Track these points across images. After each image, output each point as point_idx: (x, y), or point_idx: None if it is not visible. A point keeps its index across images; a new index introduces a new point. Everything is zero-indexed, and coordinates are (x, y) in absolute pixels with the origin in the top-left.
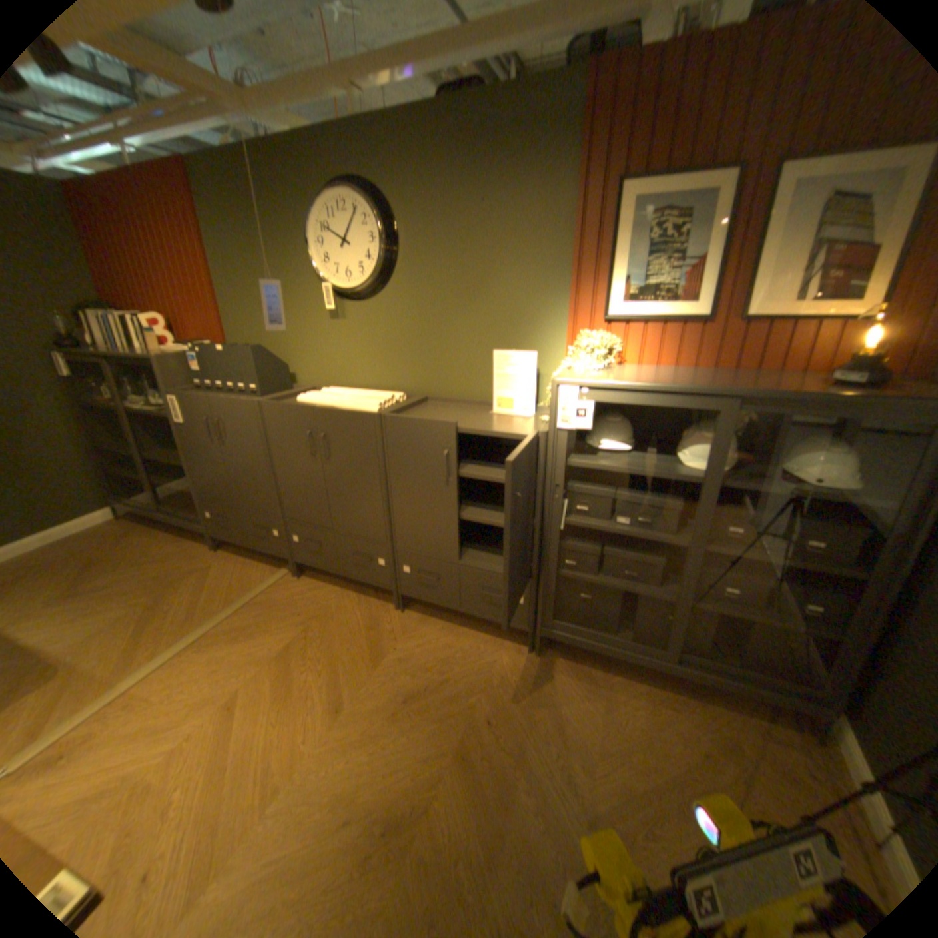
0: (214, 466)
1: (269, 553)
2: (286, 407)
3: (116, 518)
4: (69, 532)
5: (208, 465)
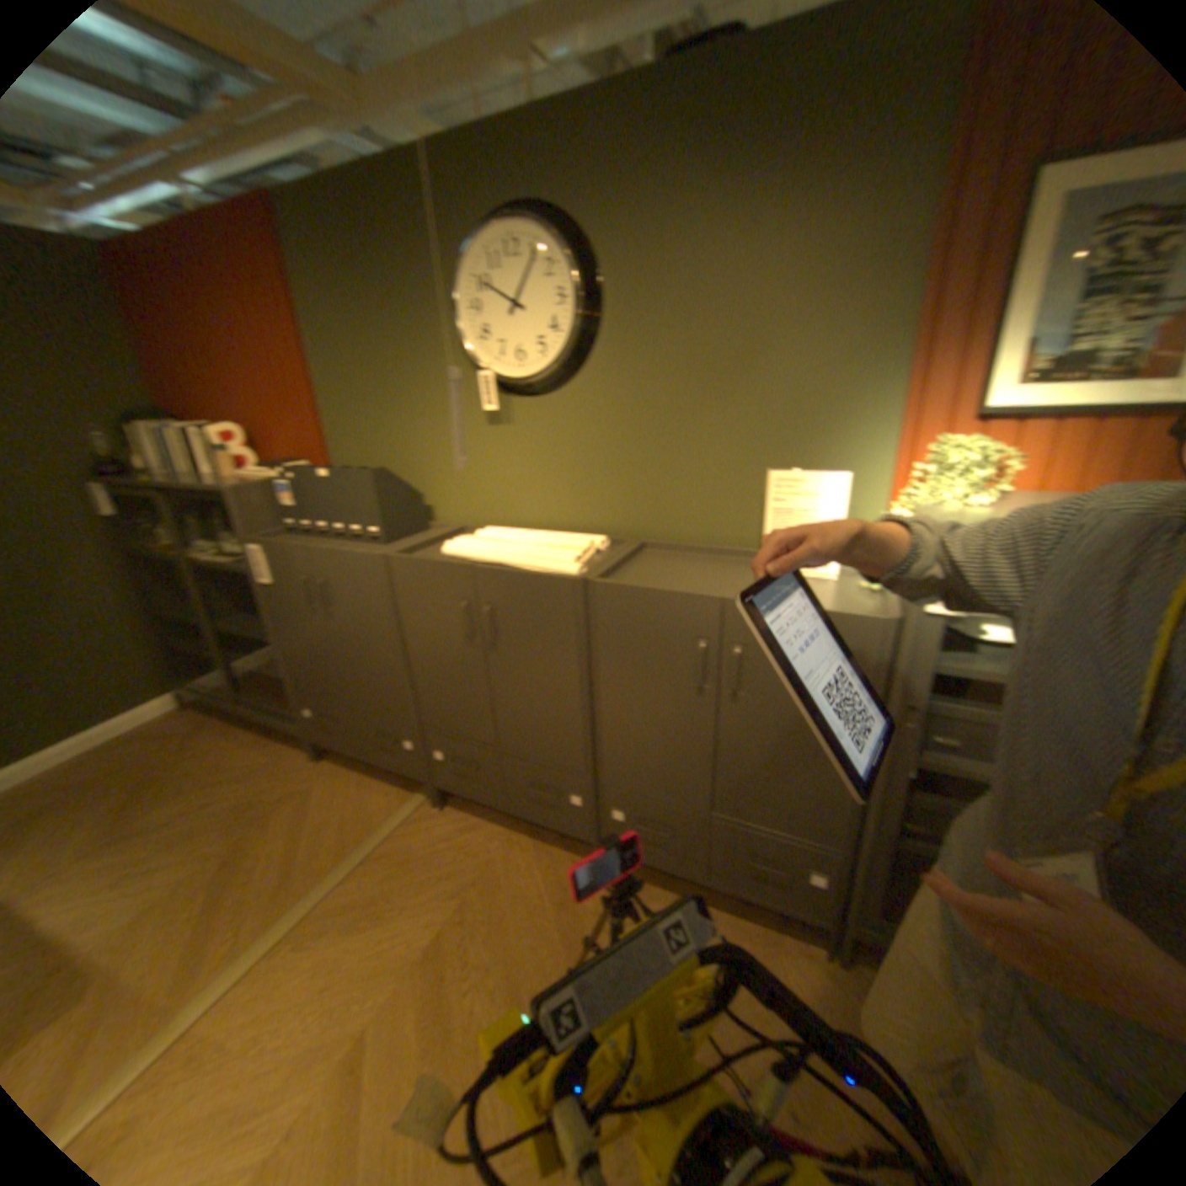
0: (317, 647)
1: (397, 772)
2: (427, 565)
3: (182, 709)
4: (119, 733)
5: (309, 644)
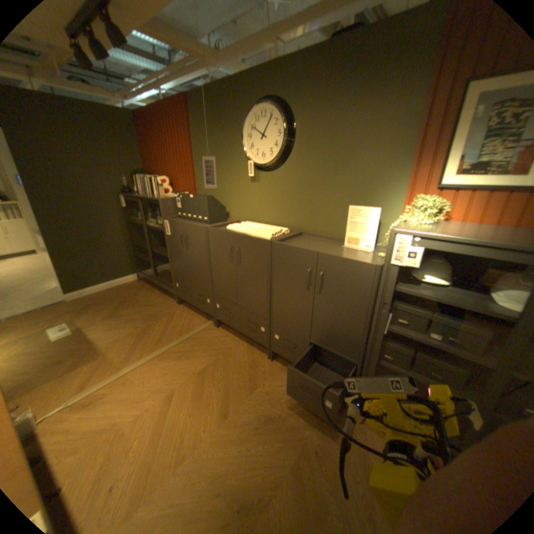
0: (182, 260)
1: (204, 311)
2: (220, 232)
3: (139, 279)
4: (118, 284)
5: (180, 259)
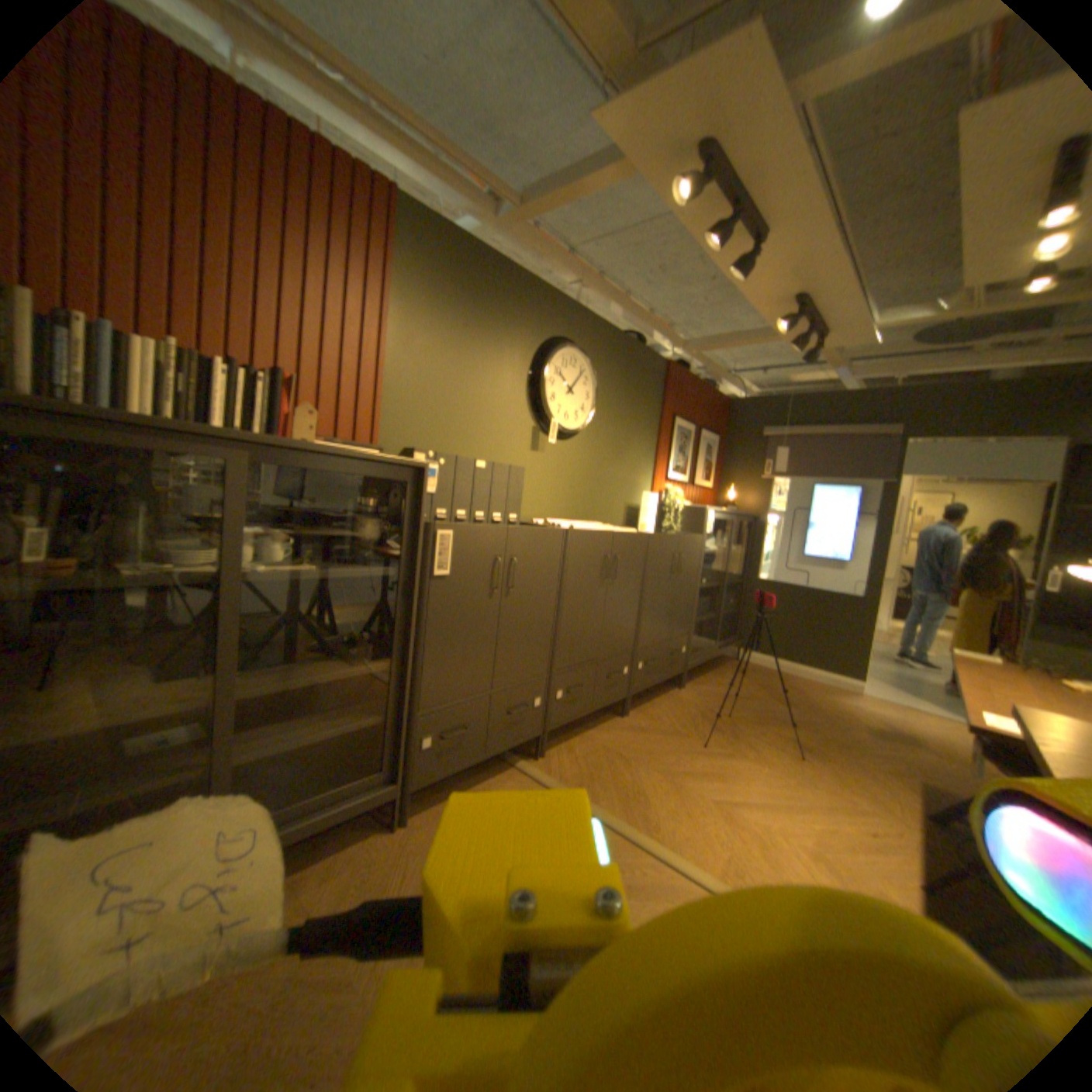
0: (476, 635)
1: (516, 743)
2: (591, 532)
3: None
4: None
5: (466, 637)
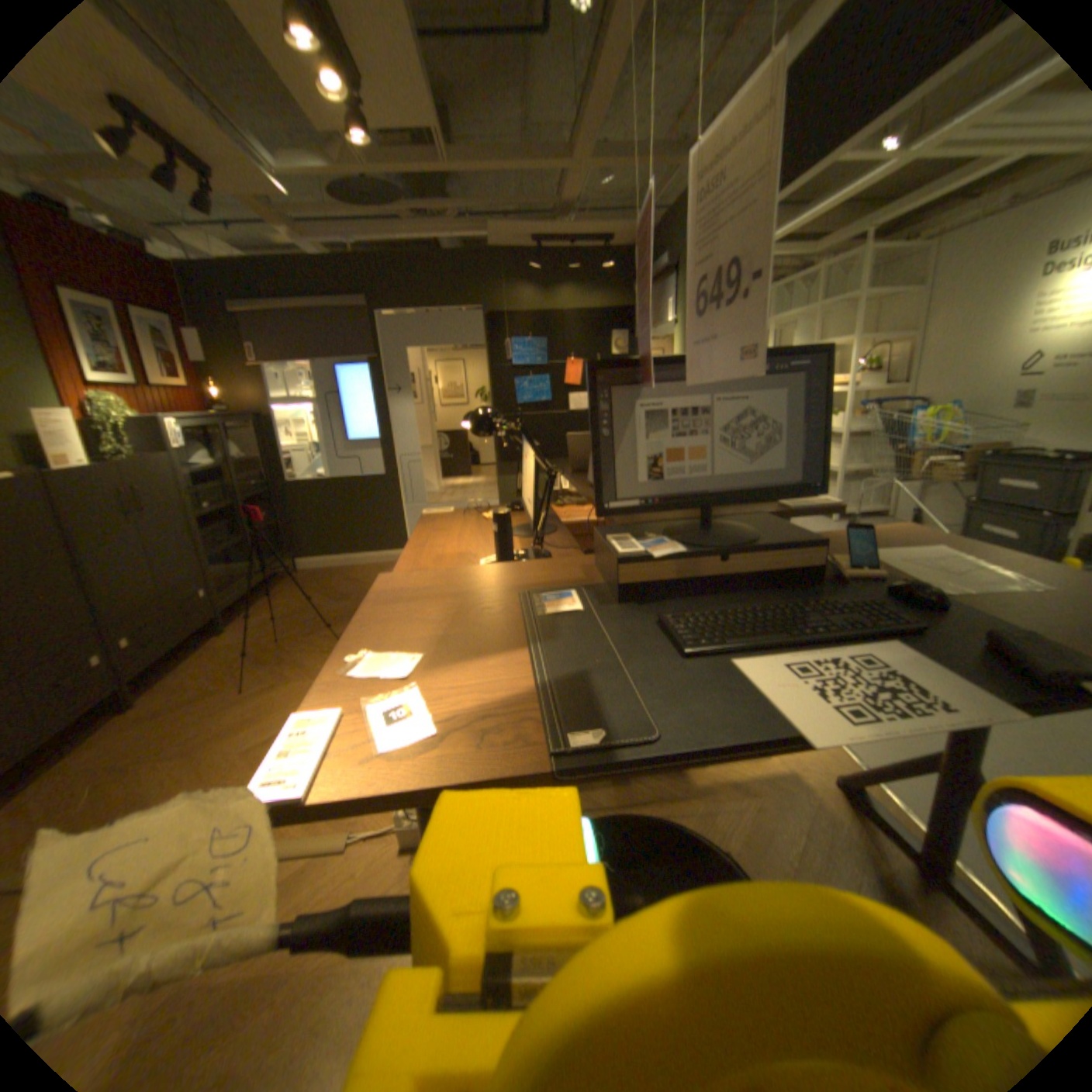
0: None
1: None
2: None
3: None
4: None
5: None
